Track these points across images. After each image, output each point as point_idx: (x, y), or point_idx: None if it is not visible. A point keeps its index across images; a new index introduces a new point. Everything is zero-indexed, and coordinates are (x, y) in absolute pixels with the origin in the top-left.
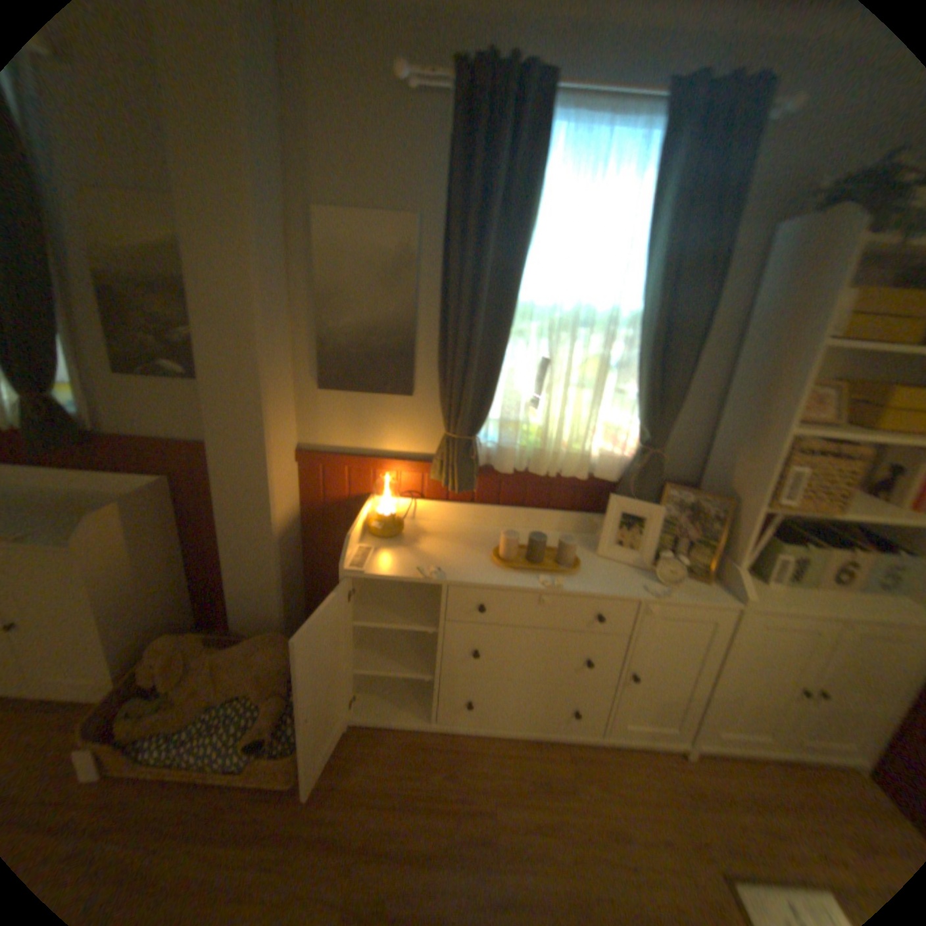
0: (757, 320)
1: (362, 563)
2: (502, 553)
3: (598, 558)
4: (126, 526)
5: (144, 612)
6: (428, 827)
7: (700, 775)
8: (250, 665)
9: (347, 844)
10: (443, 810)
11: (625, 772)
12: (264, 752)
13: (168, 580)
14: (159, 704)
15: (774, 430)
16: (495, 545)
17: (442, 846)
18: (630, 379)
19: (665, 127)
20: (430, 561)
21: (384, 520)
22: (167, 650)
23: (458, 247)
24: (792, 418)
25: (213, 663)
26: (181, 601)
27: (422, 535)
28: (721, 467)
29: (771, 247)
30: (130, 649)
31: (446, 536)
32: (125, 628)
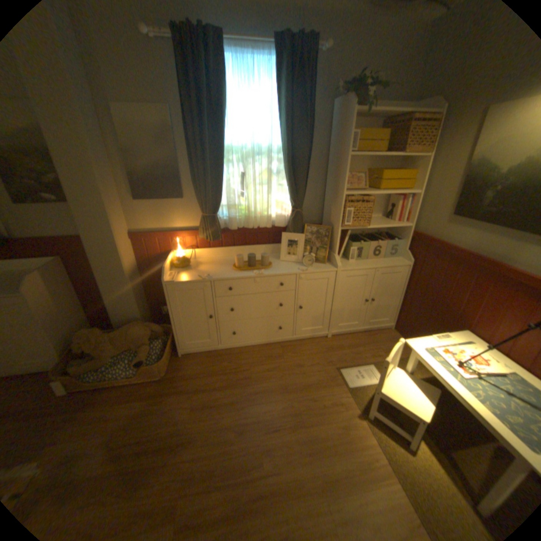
0: (331, 145)
1: (172, 278)
2: (236, 265)
3: (280, 262)
4: (44, 283)
5: (64, 325)
6: (221, 379)
7: (331, 341)
8: (127, 335)
9: (188, 391)
10: (227, 373)
11: (302, 346)
12: (143, 366)
13: (72, 309)
14: (86, 360)
15: (339, 194)
16: (234, 264)
17: (228, 383)
18: (282, 179)
19: (276, 55)
20: (204, 273)
21: (179, 259)
22: (83, 336)
23: (189, 120)
24: (343, 188)
25: (109, 338)
26: (81, 320)
27: (199, 264)
28: (326, 214)
29: (333, 111)
30: (62, 342)
31: (211, 263)
32: (57, 332)
